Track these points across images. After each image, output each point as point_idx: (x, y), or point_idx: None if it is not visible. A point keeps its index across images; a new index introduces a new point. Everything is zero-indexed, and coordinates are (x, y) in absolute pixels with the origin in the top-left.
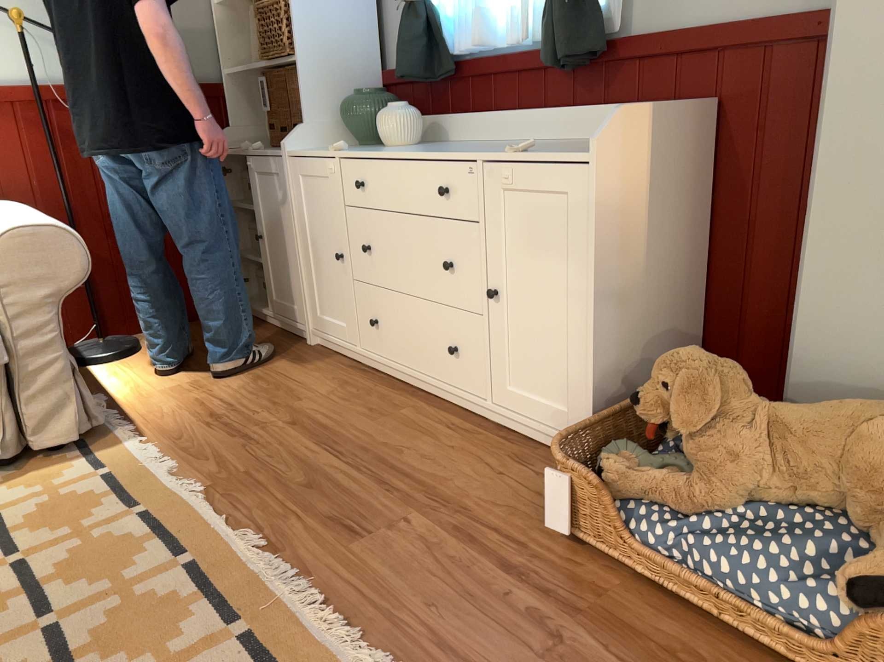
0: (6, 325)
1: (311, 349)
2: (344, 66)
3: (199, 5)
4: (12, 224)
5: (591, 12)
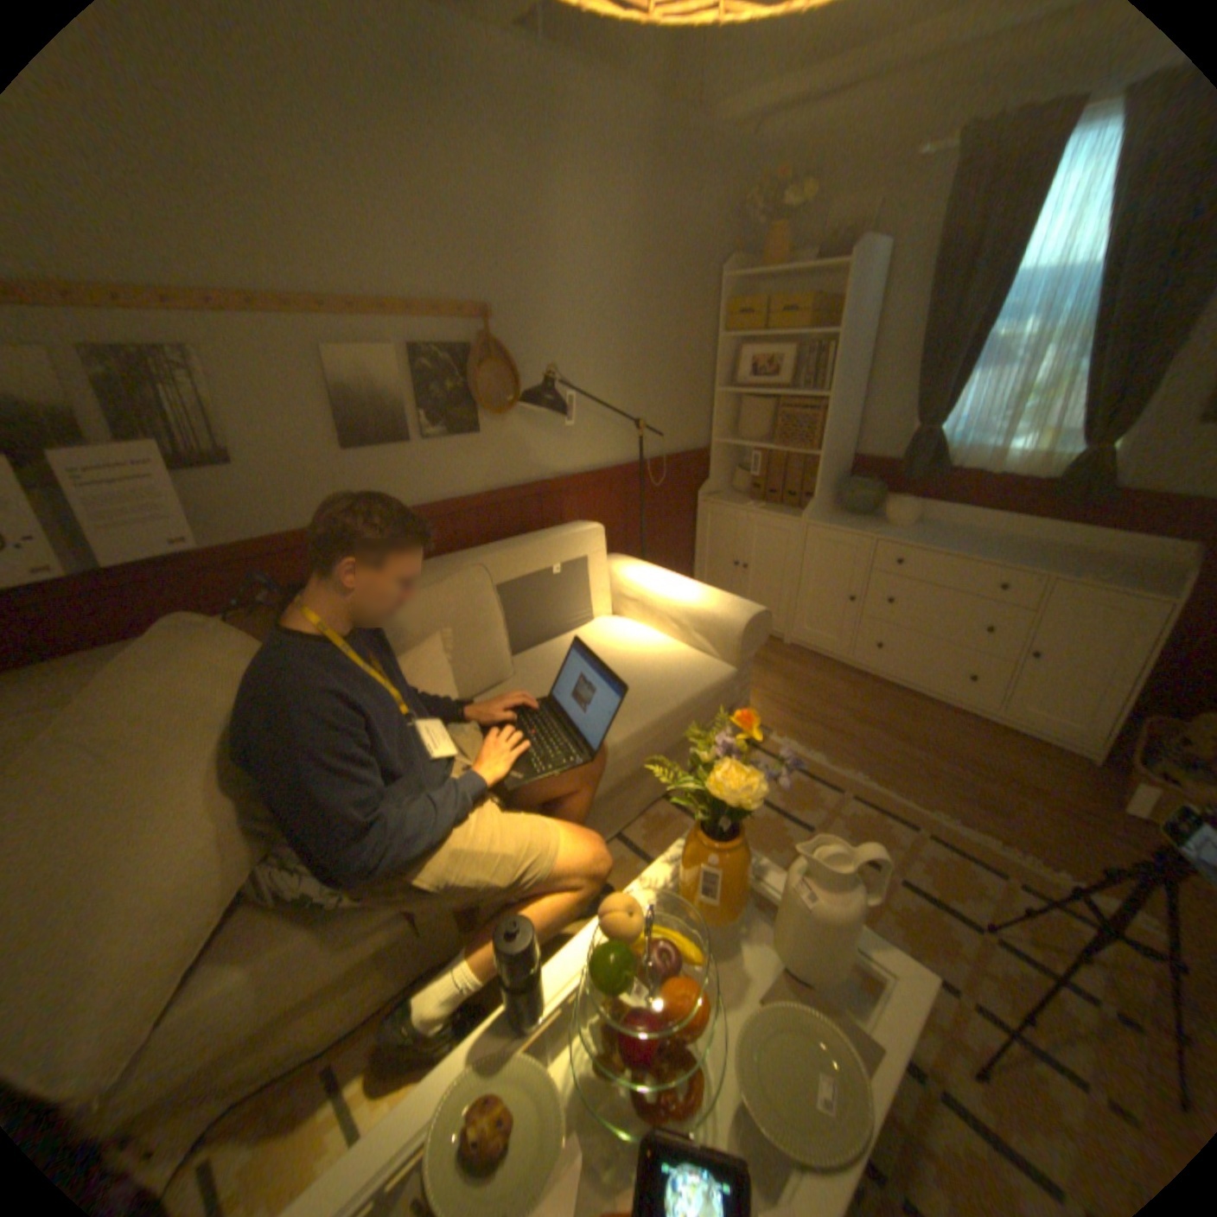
0: (737, 676)
1: (792, 649)
2: (840, 455)
3: (705, 390)
4: (730, 606)
5: (1113, 472)
